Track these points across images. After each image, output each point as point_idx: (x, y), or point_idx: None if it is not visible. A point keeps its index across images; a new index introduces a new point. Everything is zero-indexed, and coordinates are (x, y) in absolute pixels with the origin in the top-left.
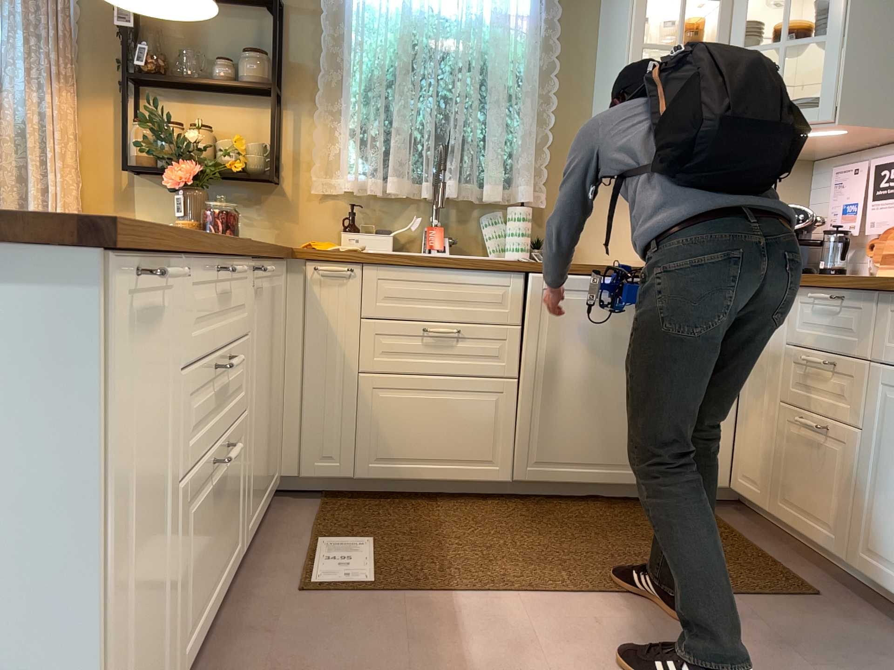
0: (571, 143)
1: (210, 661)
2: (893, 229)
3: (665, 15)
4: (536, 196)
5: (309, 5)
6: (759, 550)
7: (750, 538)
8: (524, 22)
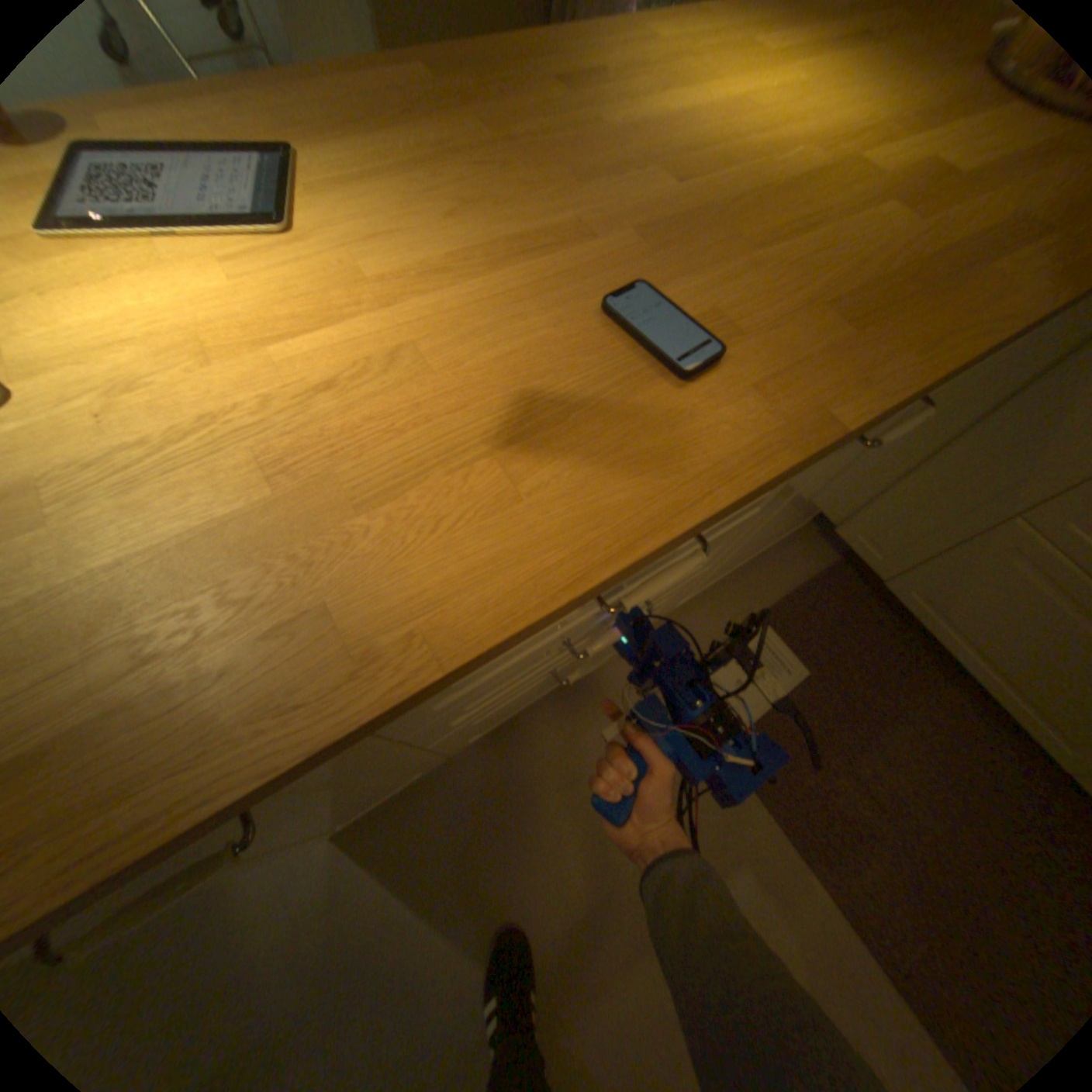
0: None
1: (554, 694)
2: None
3: None
4: None
5: None
6: None
7: None
8: None
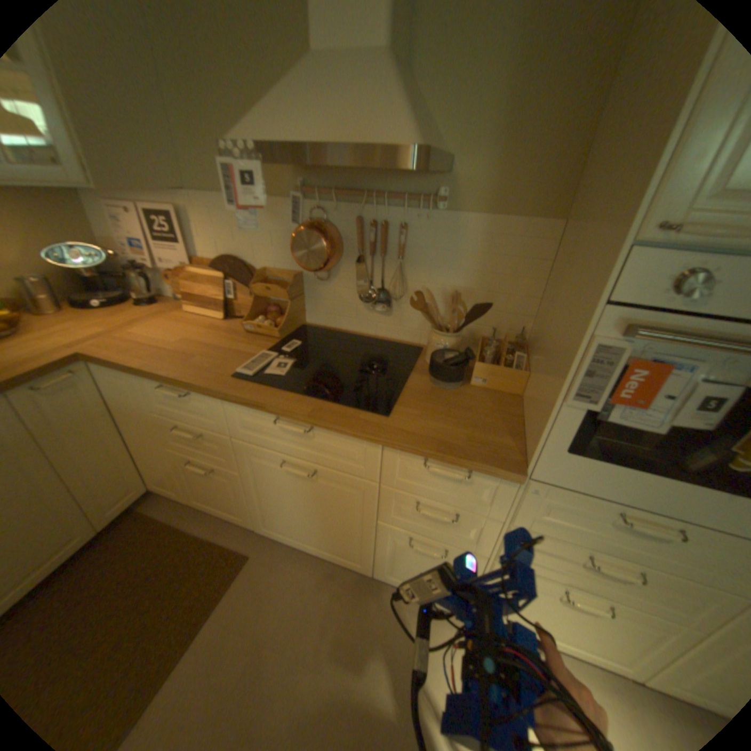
0: None
1: None
2: (177, 268)
3: None
4: None
5: None
6: (193, 537)
7: (180, 525)
8: None
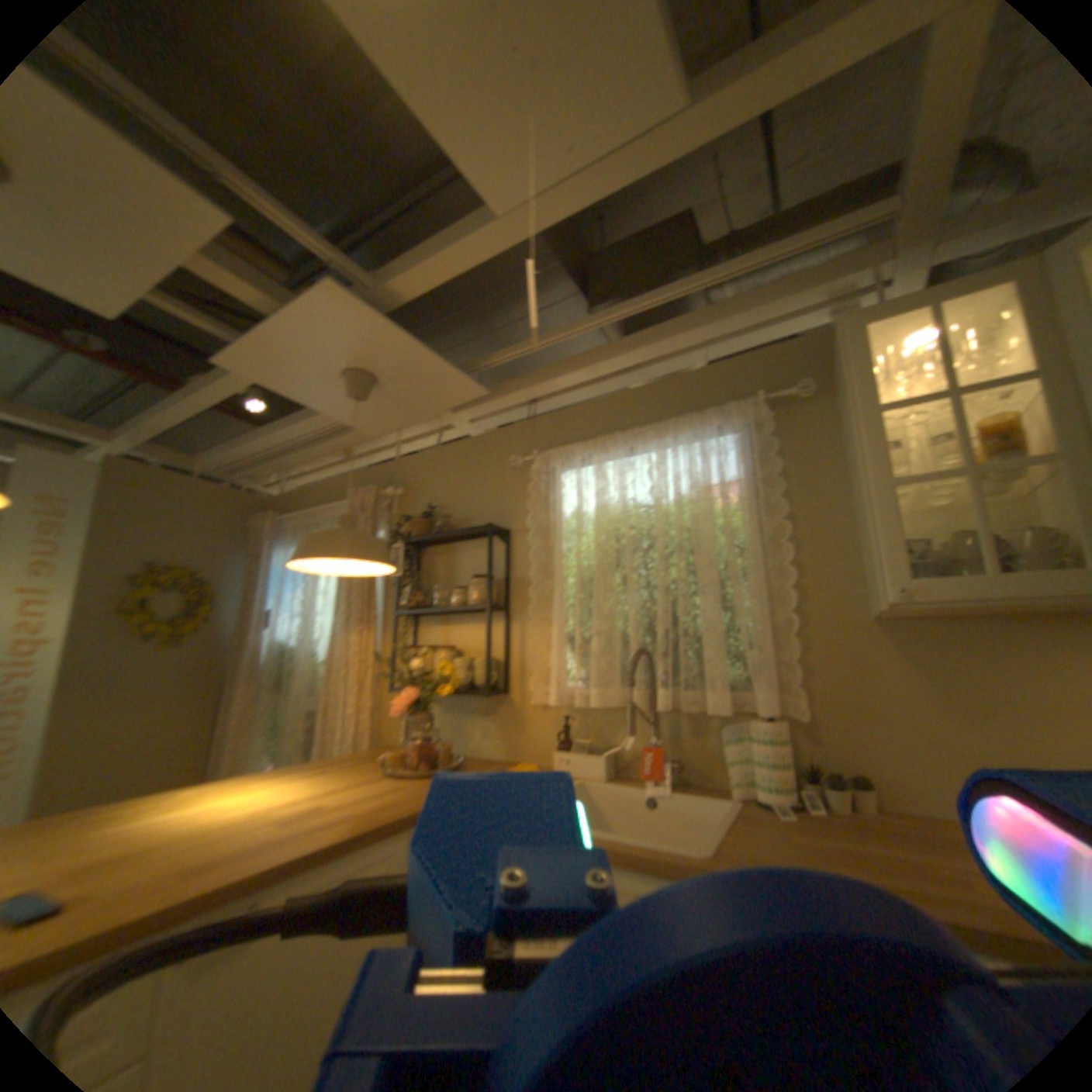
0: (839, 622)
1: None
2: None
3: (955, 422)
4: (794, 704)
5: (526, 524)
6: None
7: None
8: (736, 487)
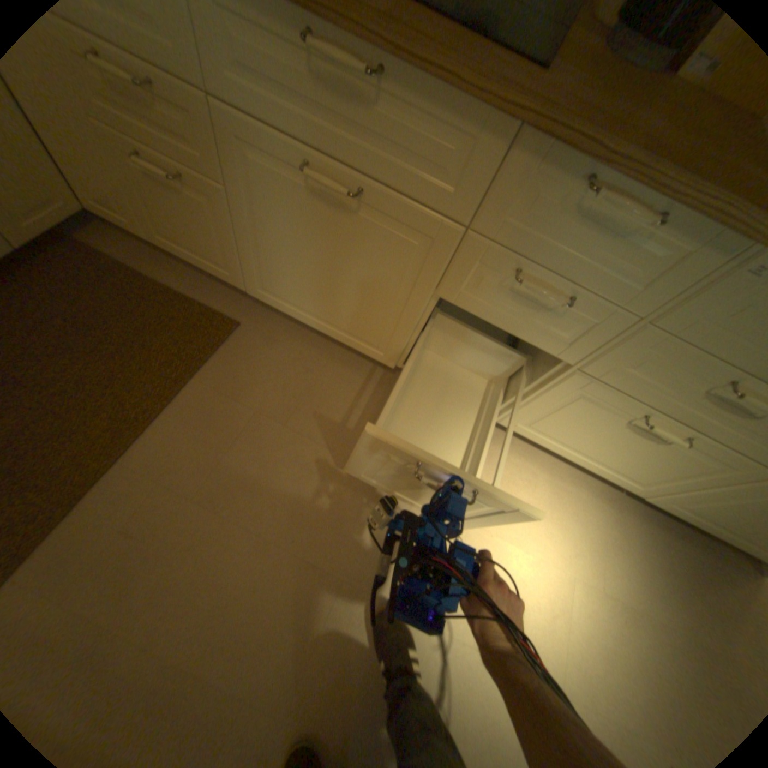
0: None
1: None
2: None
3: None
4: None
5: None
6: (163, 285)
7: (143, 268)
8: None
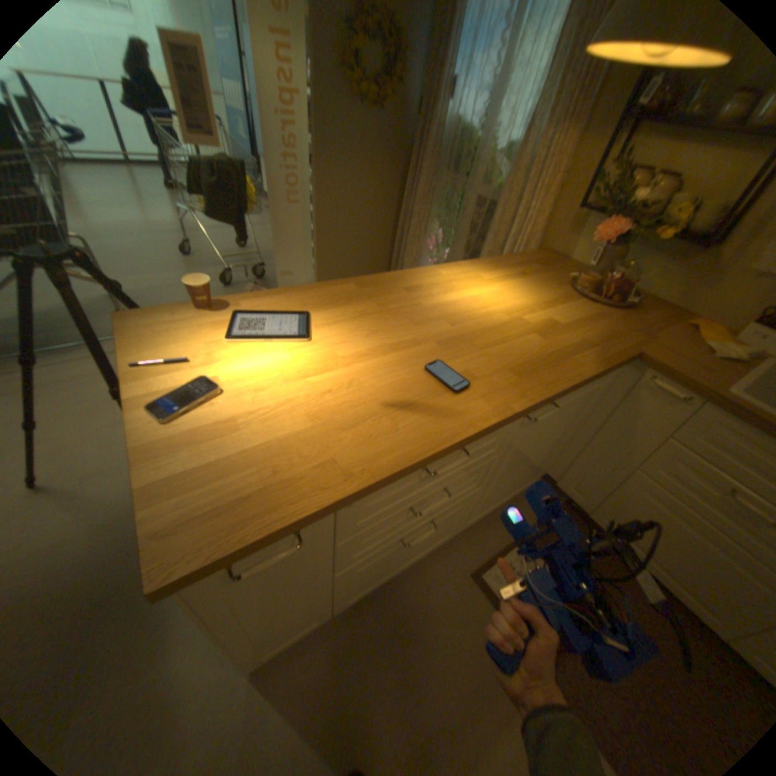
0: None
1: (397, 582)
2: None
3: None
4: None
5: None
6: None
7: None
8: None
